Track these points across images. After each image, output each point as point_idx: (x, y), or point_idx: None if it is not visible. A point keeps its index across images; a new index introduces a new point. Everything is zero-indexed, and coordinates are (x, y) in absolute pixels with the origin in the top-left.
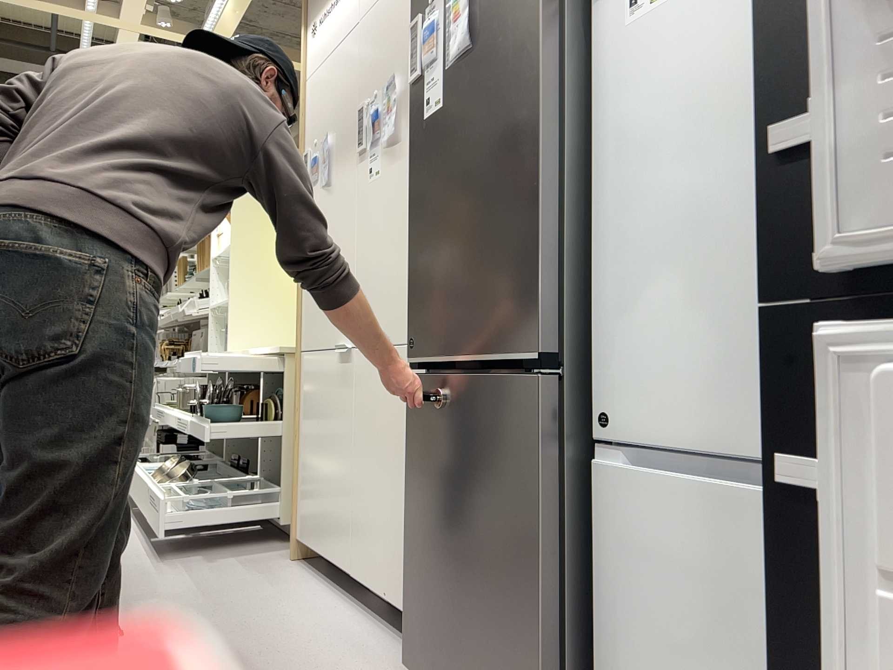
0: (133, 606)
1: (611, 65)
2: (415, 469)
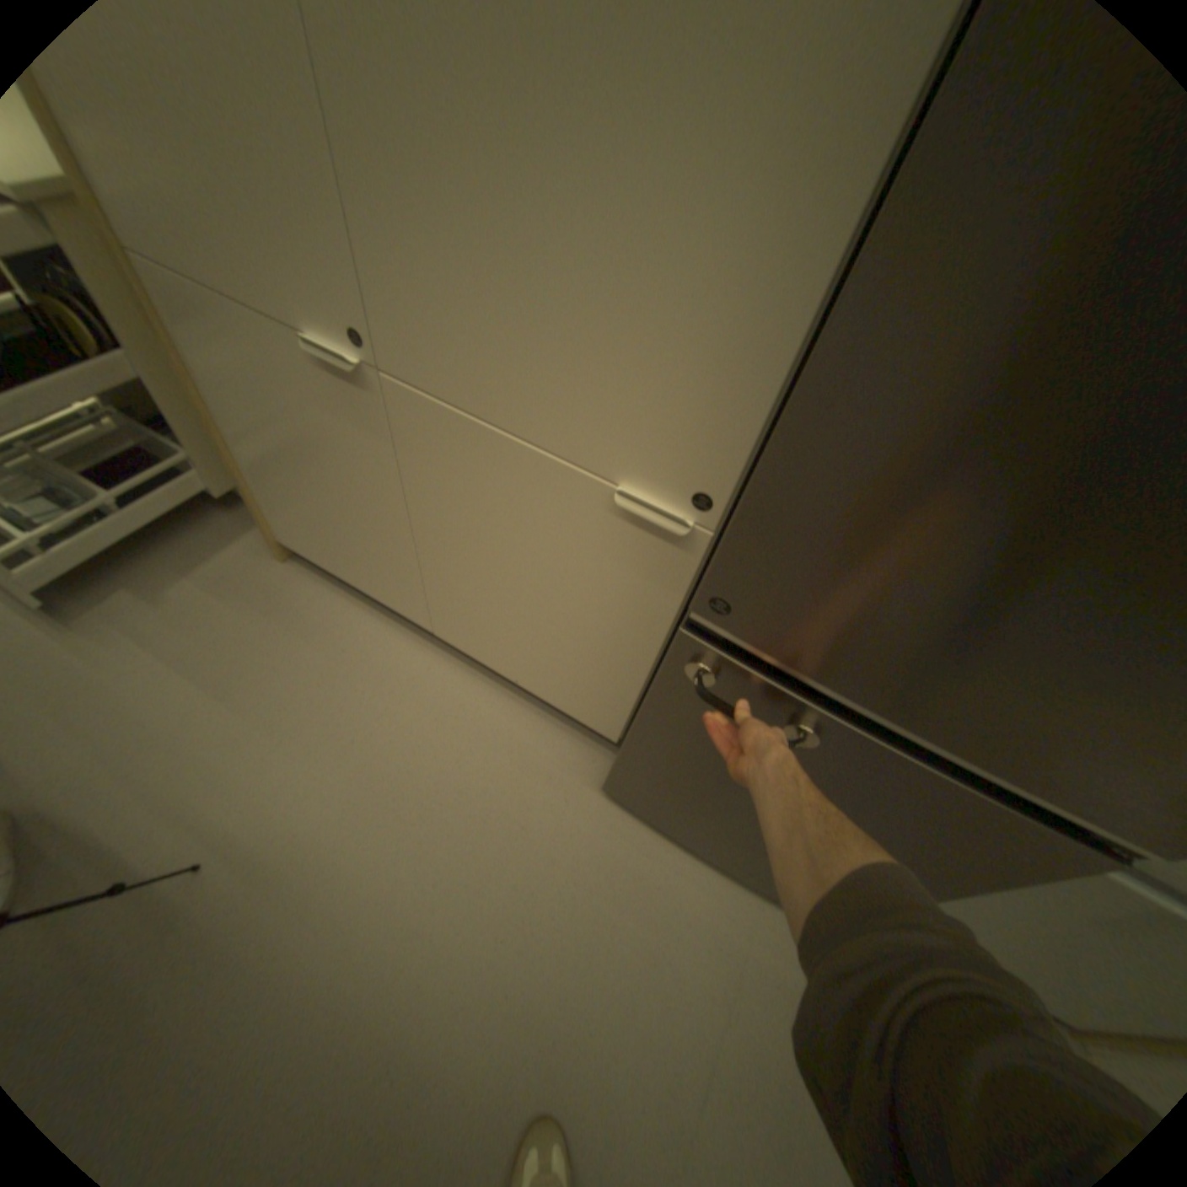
0: (134, 773)
1: None
2: (675, 720)
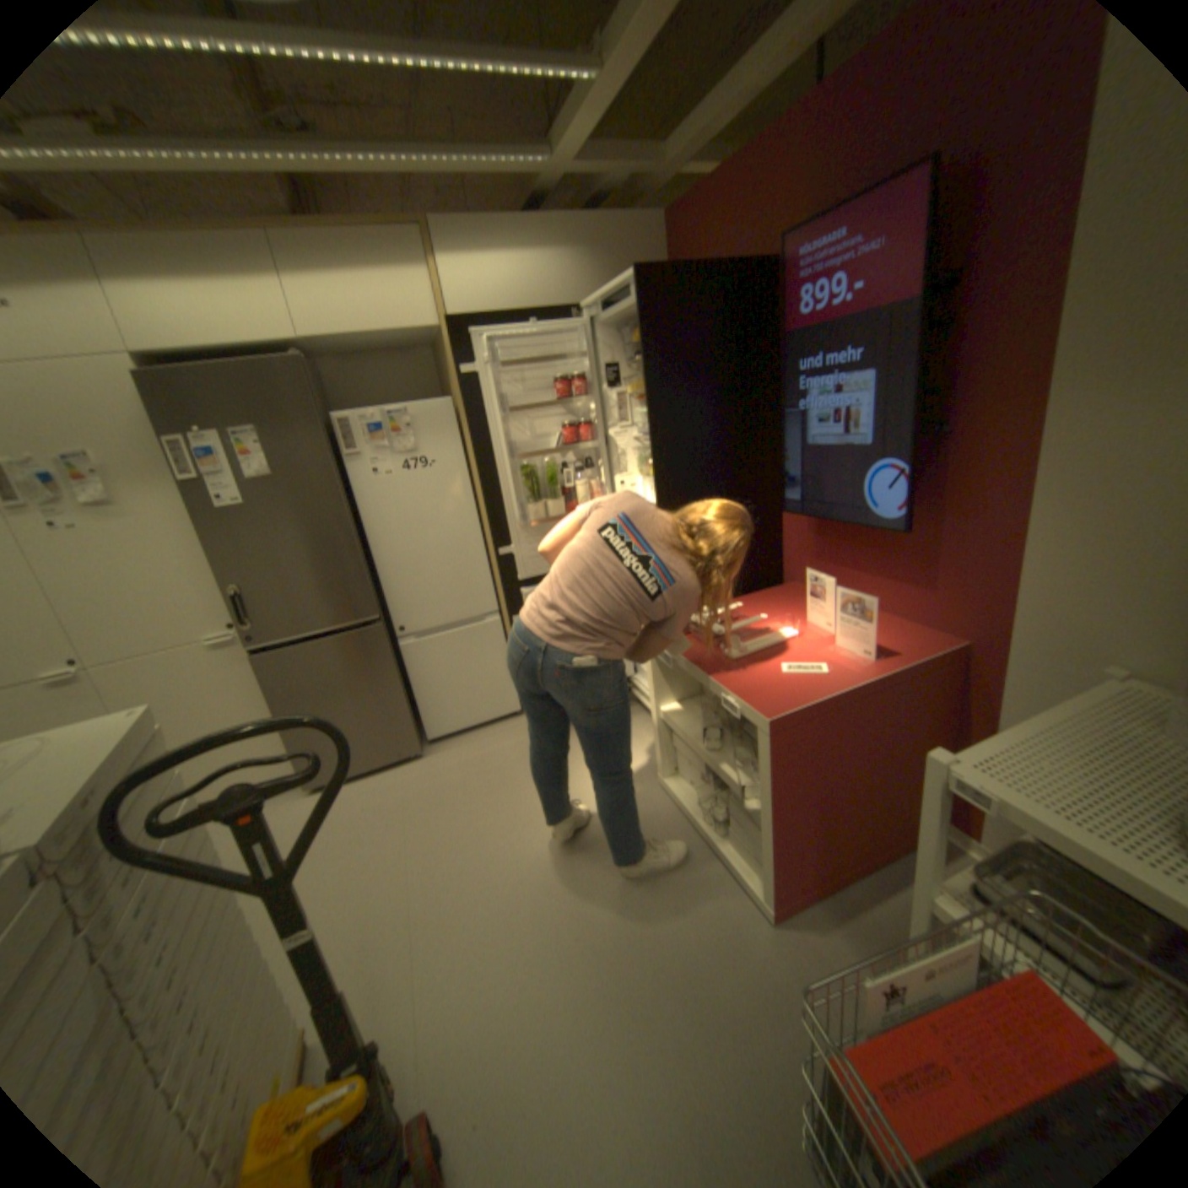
0: None
1: (365, 494)
2: (280, 699)
